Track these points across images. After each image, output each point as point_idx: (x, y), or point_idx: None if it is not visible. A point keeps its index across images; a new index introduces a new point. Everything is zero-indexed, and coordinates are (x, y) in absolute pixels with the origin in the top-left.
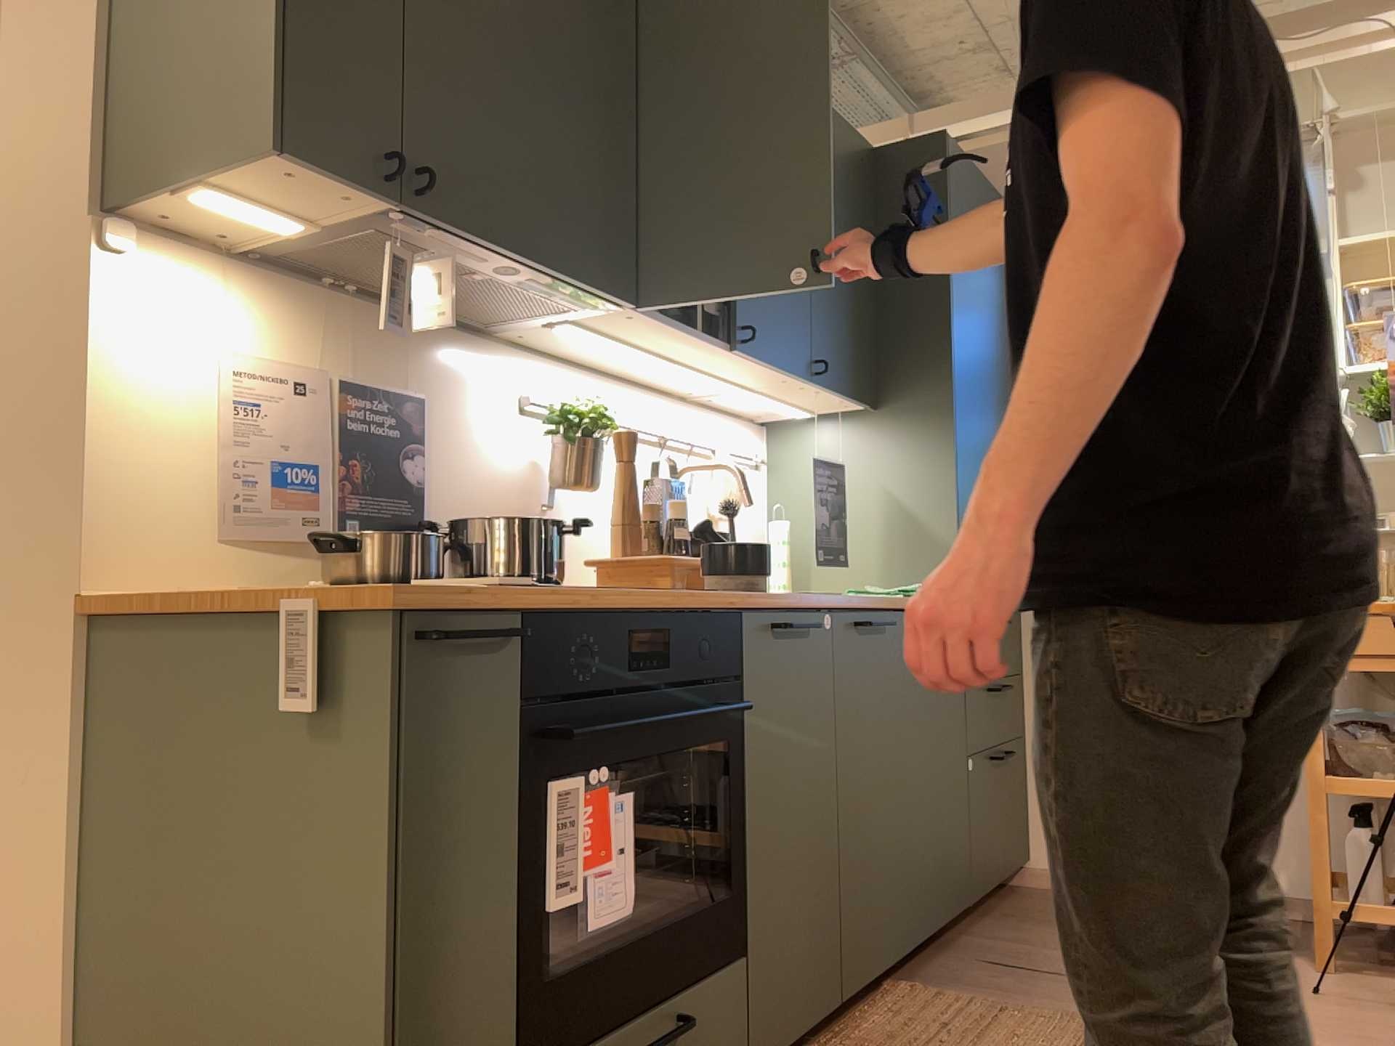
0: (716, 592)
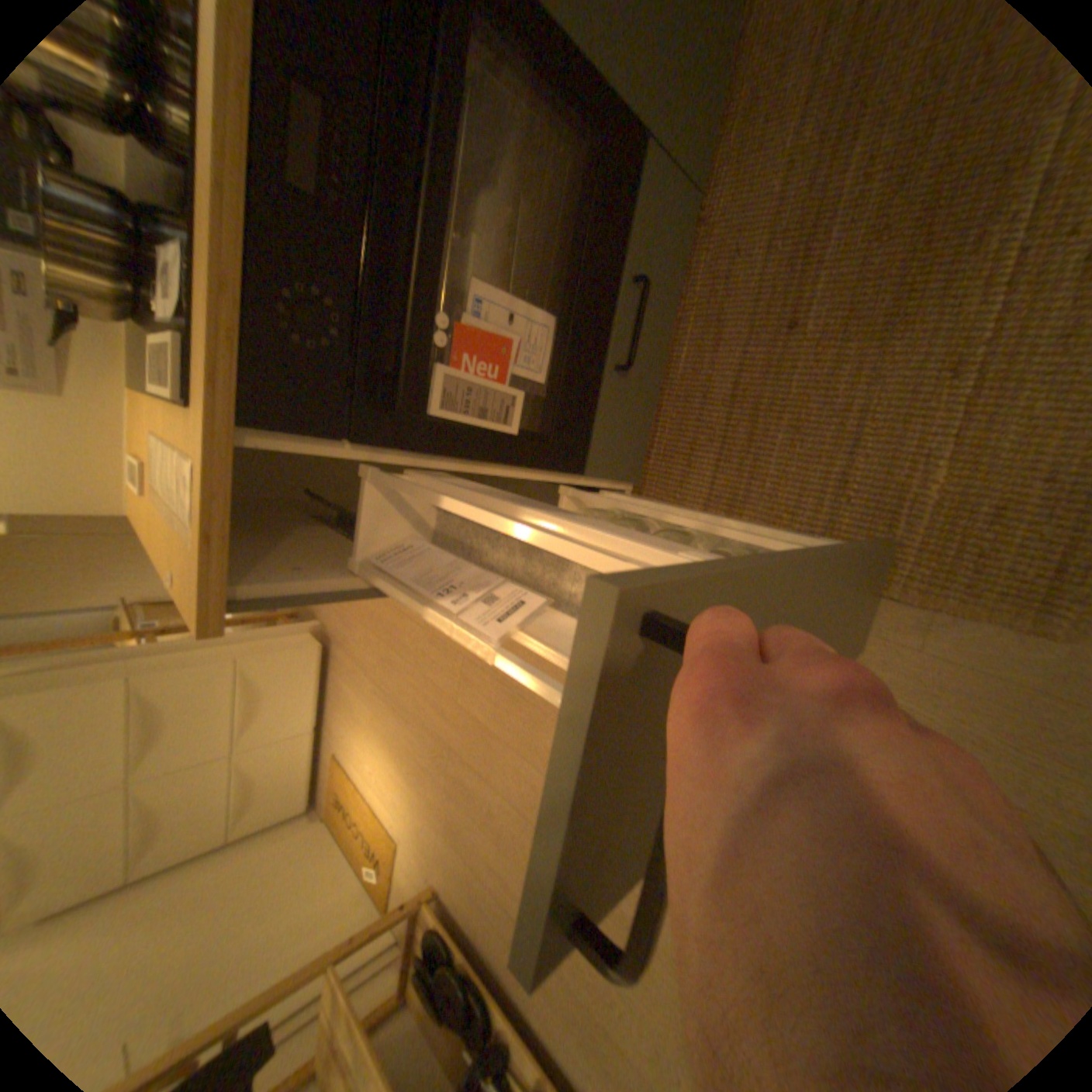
0: None
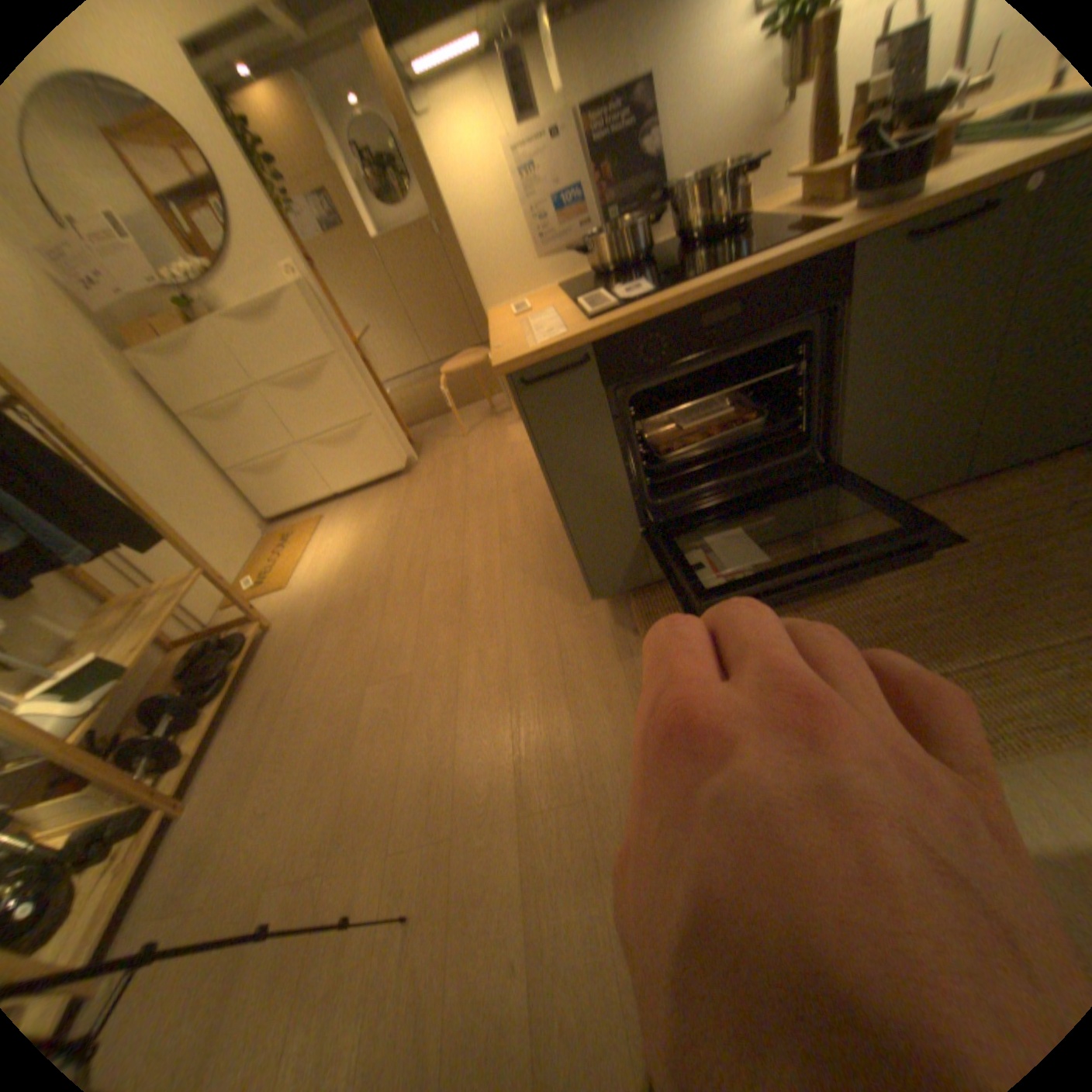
0: (831, 226)
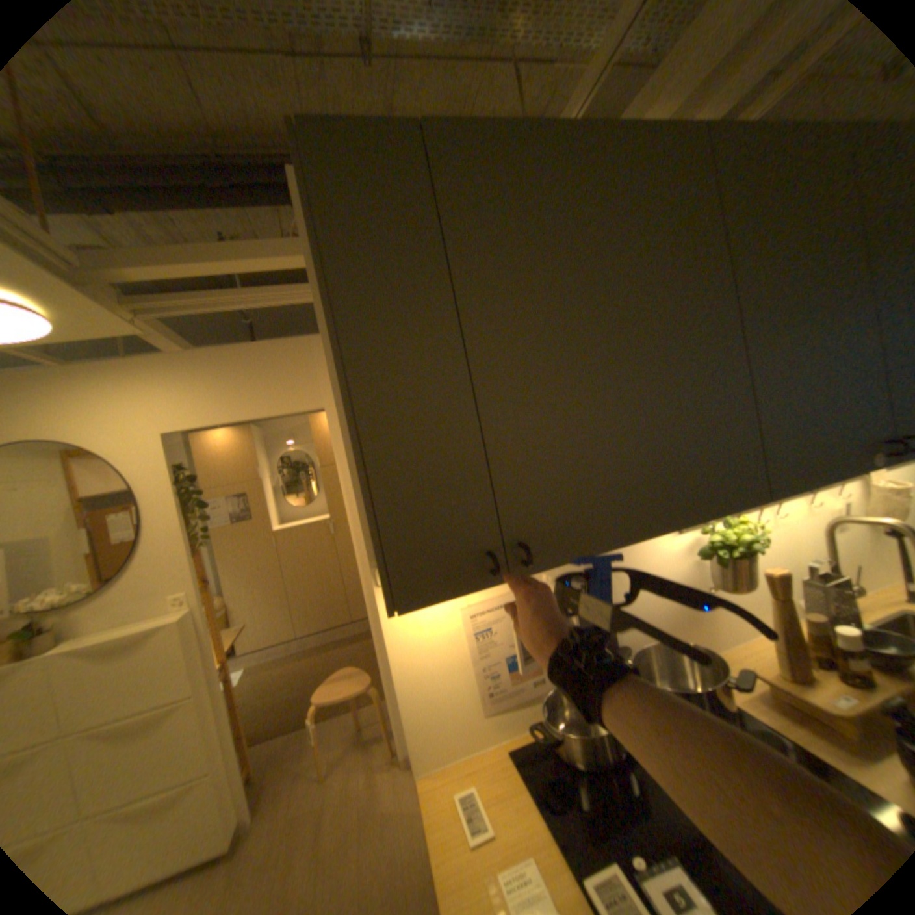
0: None
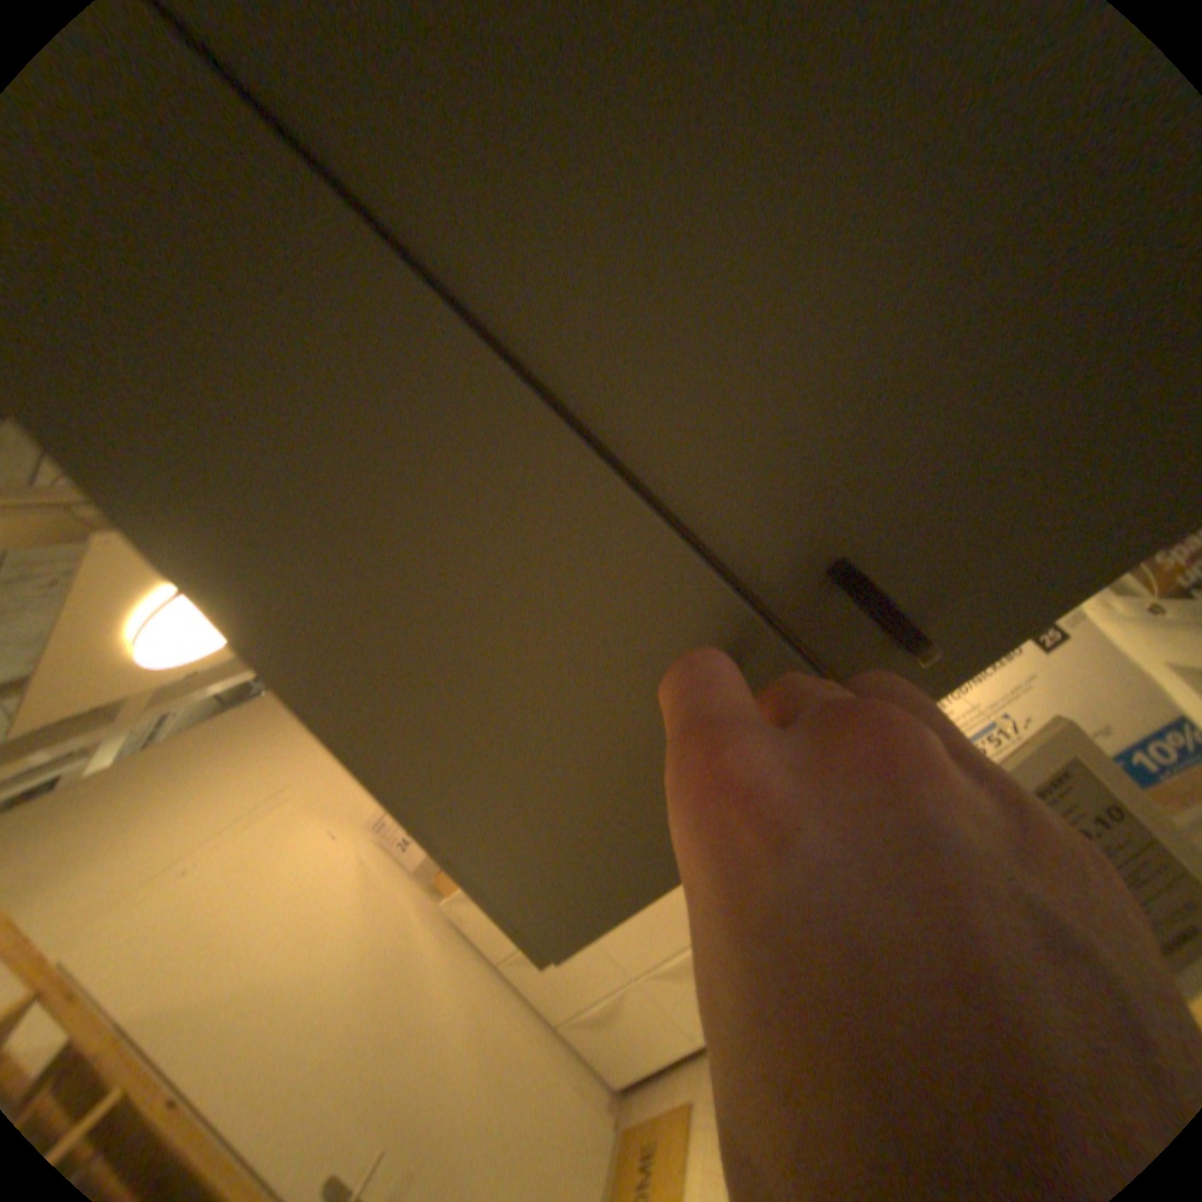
0: None
